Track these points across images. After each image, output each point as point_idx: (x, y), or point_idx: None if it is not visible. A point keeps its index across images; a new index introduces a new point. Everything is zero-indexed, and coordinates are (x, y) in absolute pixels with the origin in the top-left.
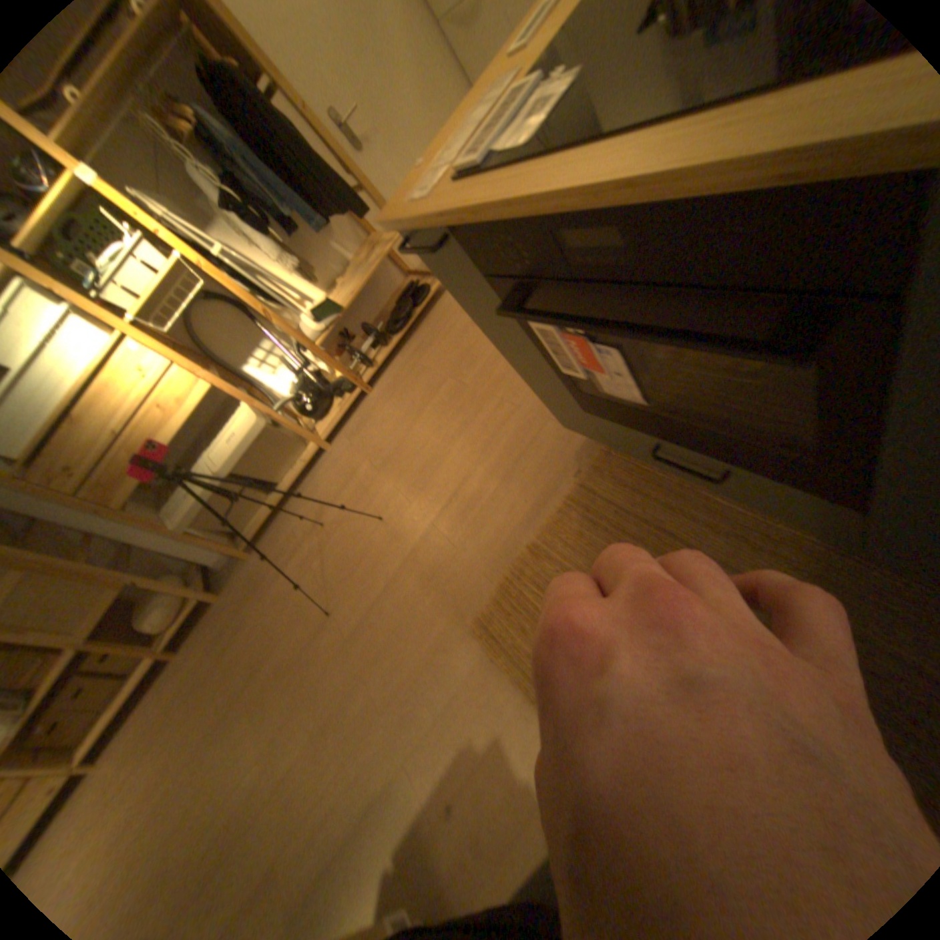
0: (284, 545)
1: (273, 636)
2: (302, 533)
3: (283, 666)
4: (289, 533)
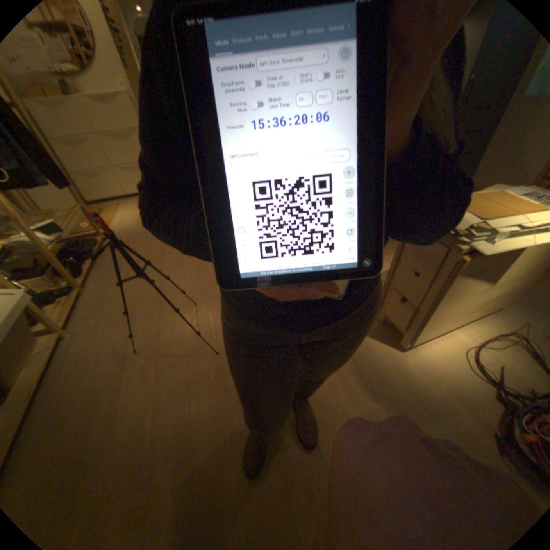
0: (91, 403)
1: (177, 422)
2: (112, 375)
3: (217, 406)
4: (86, 395)
